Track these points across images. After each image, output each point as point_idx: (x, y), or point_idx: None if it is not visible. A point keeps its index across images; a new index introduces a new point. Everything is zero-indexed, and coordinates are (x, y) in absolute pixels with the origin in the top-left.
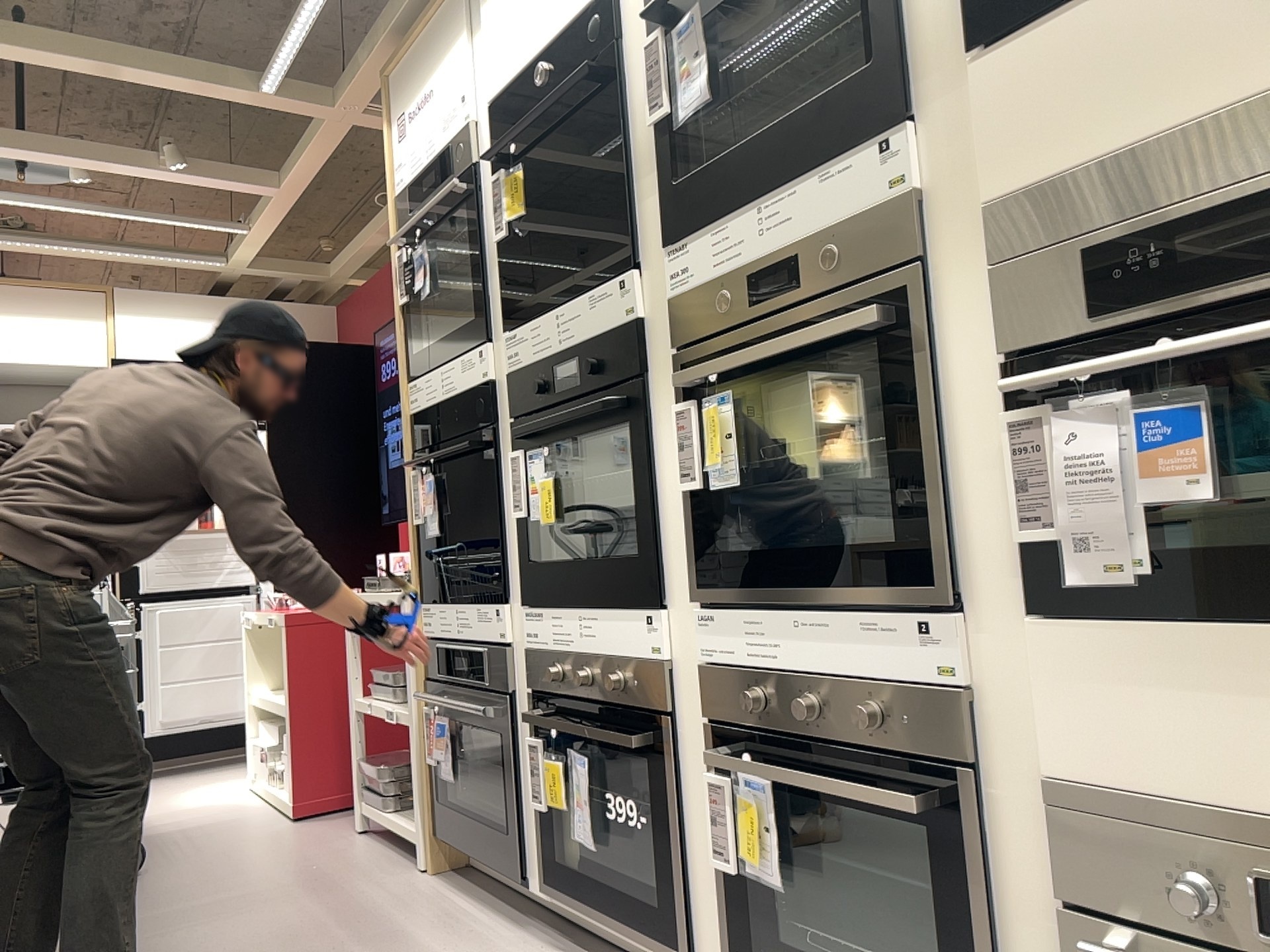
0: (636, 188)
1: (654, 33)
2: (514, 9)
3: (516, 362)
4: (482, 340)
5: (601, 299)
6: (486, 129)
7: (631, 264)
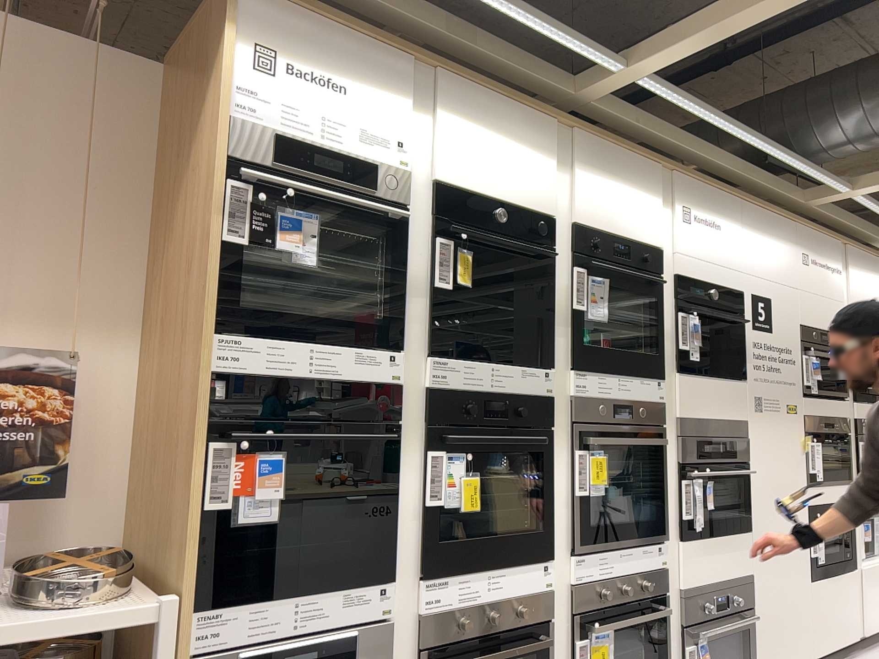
0: (548, 327)
1: (576, 271)
2: (477, 157)
3: (445, 382)
4: (397, 347)
5: (528, 374)
6: (422, 195)
7: (545, 364)
